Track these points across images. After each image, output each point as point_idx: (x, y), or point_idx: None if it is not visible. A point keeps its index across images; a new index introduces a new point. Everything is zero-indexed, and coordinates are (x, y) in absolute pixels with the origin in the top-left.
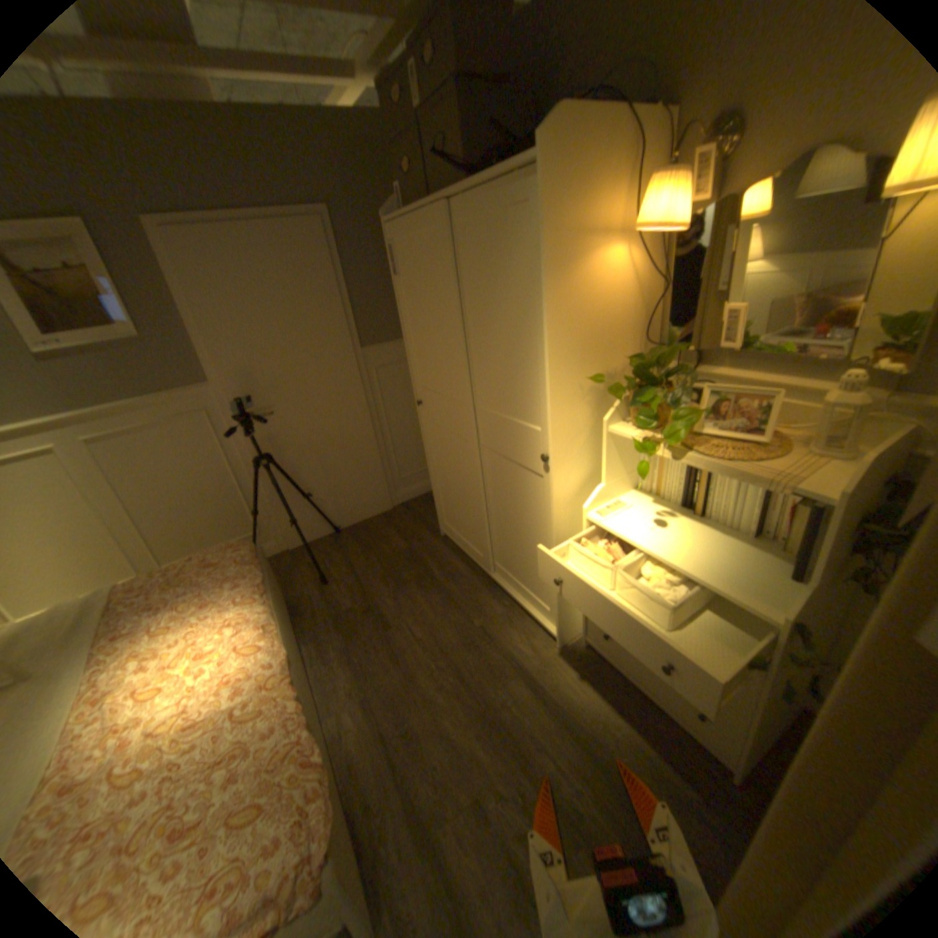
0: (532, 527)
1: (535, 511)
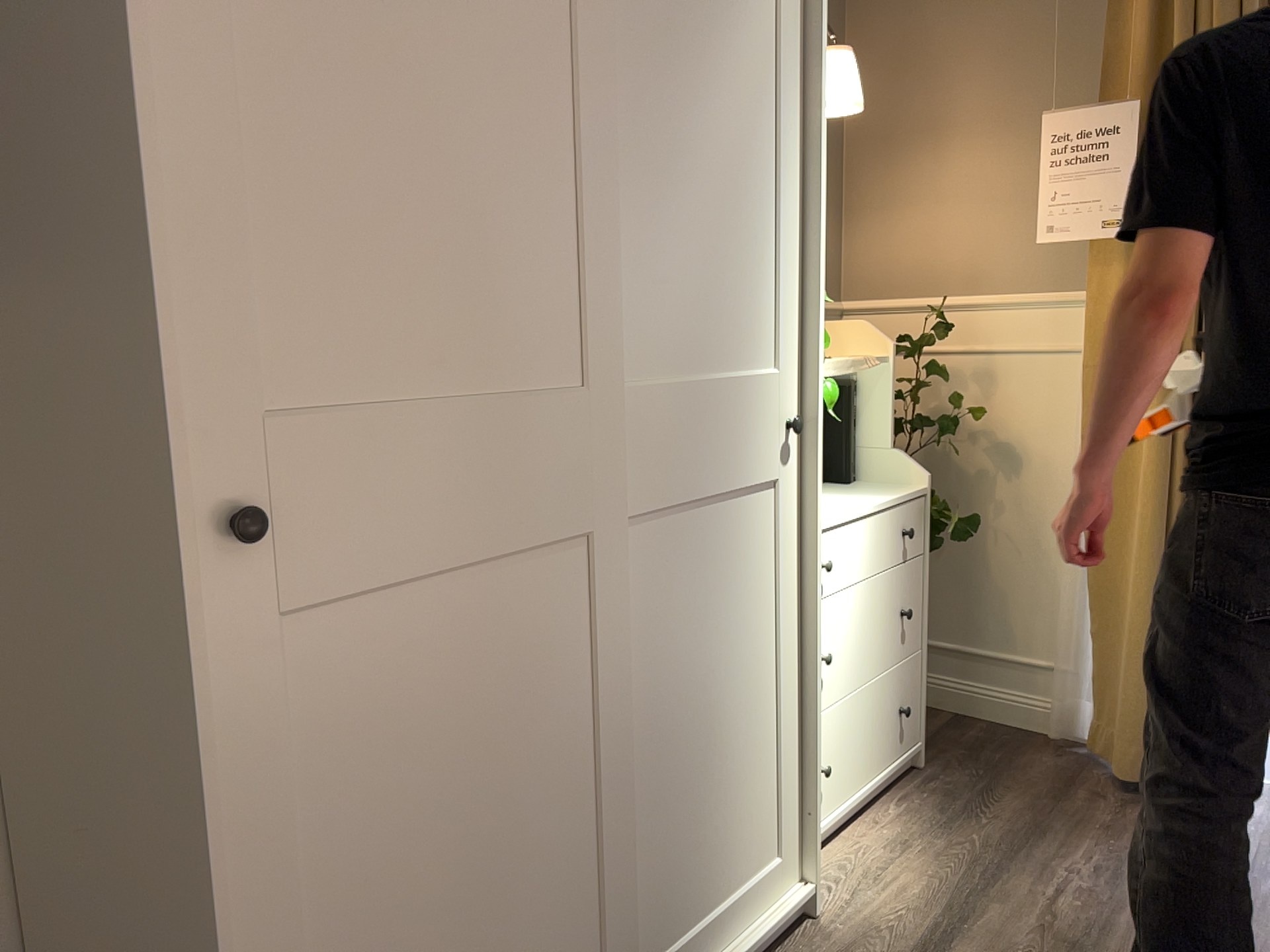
0: (743, 641)
1: (750, 587)
